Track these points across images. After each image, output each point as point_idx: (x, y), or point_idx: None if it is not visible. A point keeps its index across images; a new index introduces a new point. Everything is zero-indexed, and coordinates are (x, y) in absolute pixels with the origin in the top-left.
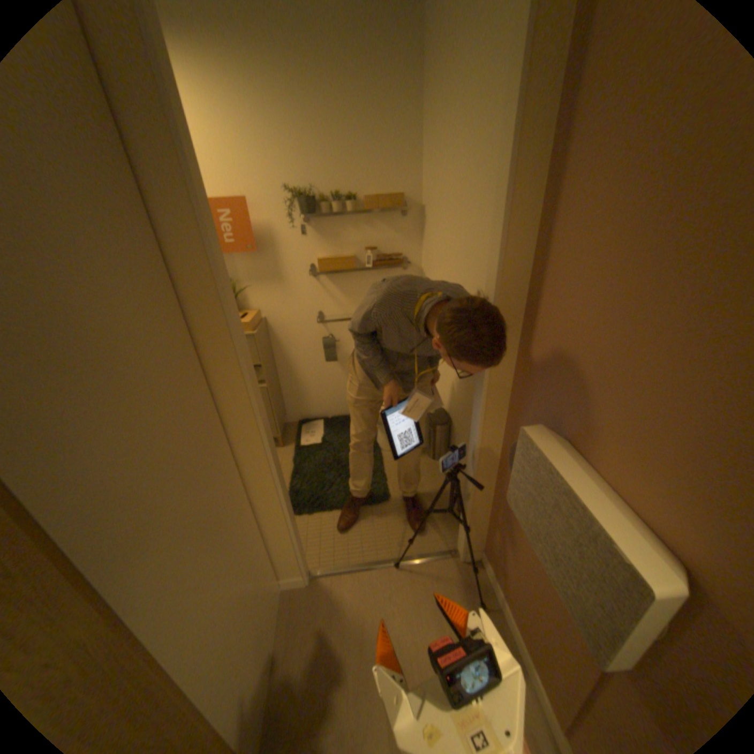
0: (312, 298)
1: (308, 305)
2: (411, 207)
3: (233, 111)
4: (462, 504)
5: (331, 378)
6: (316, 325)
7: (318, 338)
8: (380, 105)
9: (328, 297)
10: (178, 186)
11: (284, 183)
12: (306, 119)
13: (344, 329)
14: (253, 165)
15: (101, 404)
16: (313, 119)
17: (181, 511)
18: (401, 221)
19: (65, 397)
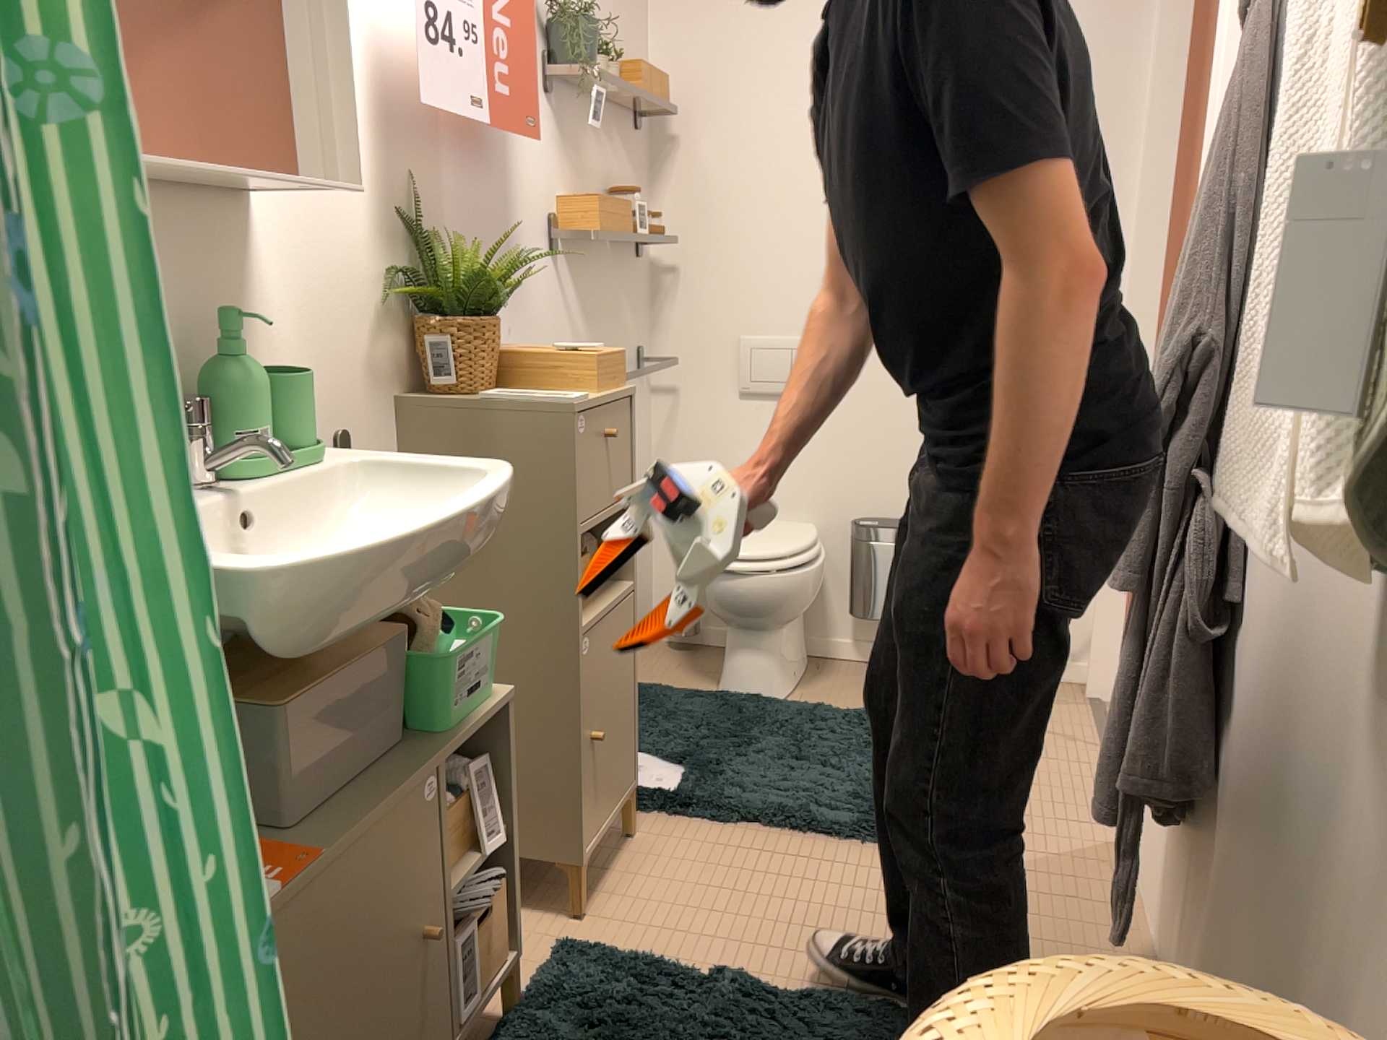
0: (551, 322)
1: (545, 345)
2: (667, 119)
3: None
4: None
5: None
6: None
7: None
8: None
9: (569, 320)
10: None
11: None
12: None
13: None
14: None
15: None
16: None
17: None
18: (636, 149)
19: None
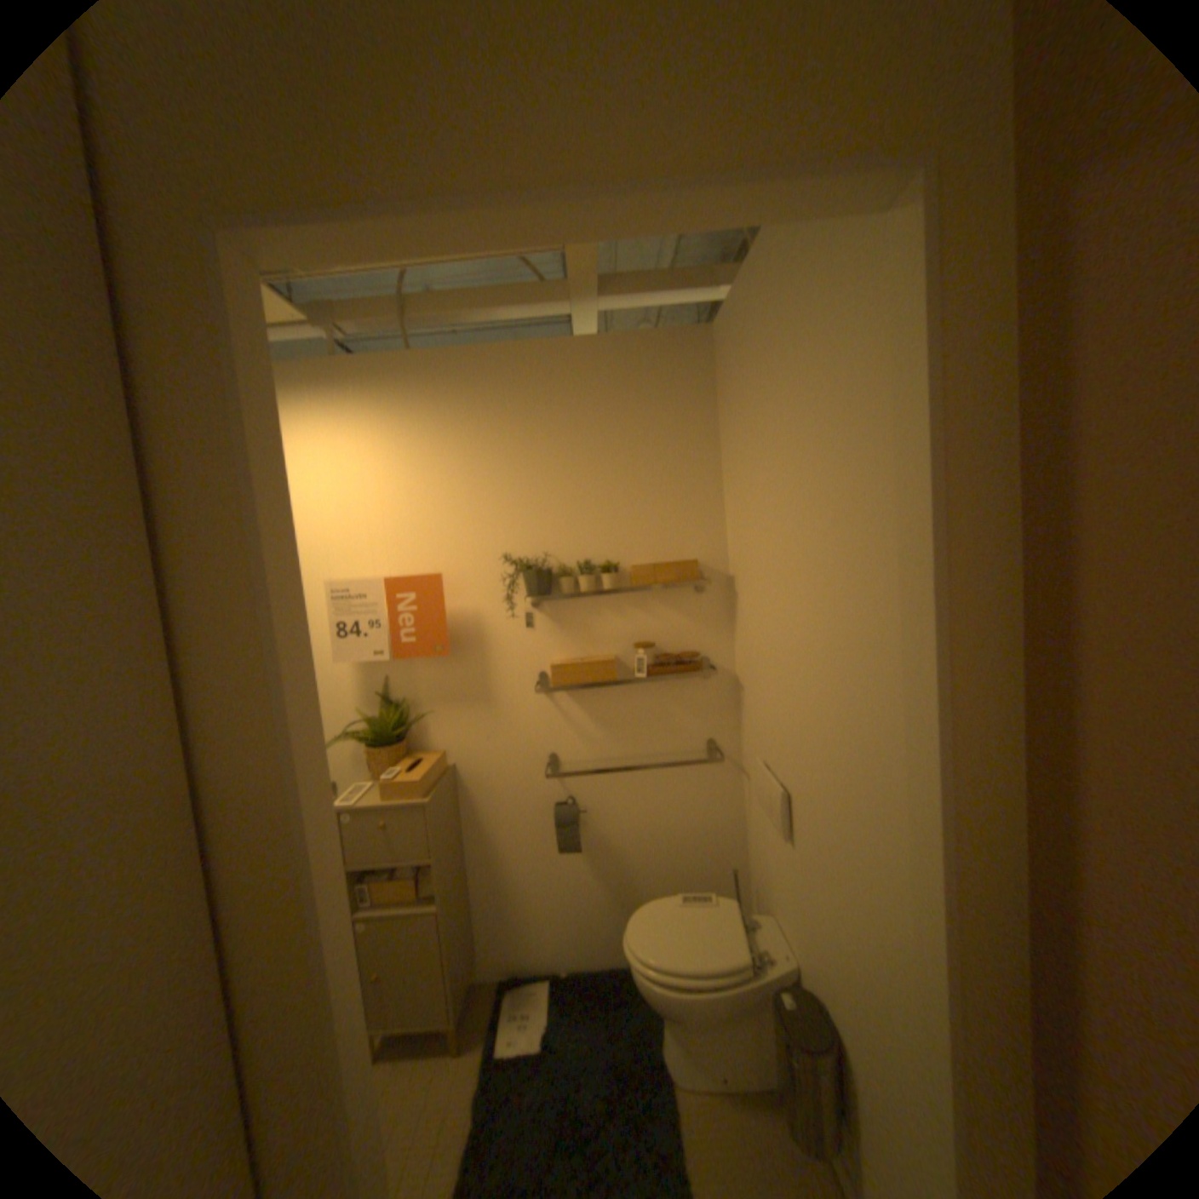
0: (538, 729)
1: (531, 742)
2: (710, 578)
3: (440, 464)
4: None
5: (568, 885)
6: (543, 778)
7: (546, 802)
8: (654, 444)
9: (567, 726)
10: (255, 588)
11: (505, 551)
12: (544, 468)
13: (596, 786)
14: (461, 529)
15: None
16: (555, 467)
17: None
18: (694, 600)
19: None
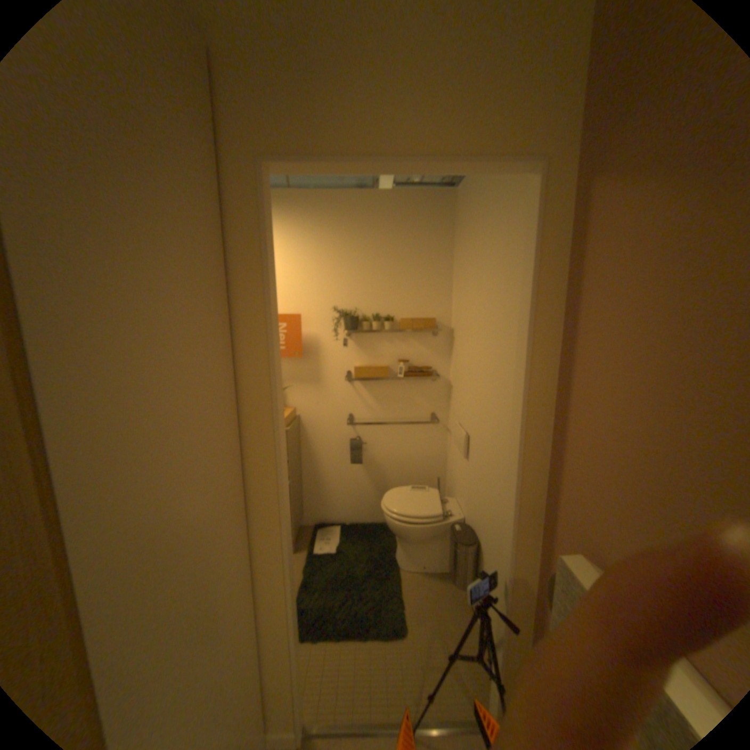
0: (345, 401)
1: (341, 407)
2: (442, 329)
3: (303, 255)
4: (495, 654)
5: (354, 481)
6: (346, 426)
7: (346, 439)
8: (419, 255)
9: (360, 401)
10: (259, 310)
11: (335, 306)
12: (359, 262)
13: (373, 432)
14: (312, 292)
15: (159, 486)
16: (365, 262)
17: (192, 613)
18: (432, 340)
19: (136, 476)
